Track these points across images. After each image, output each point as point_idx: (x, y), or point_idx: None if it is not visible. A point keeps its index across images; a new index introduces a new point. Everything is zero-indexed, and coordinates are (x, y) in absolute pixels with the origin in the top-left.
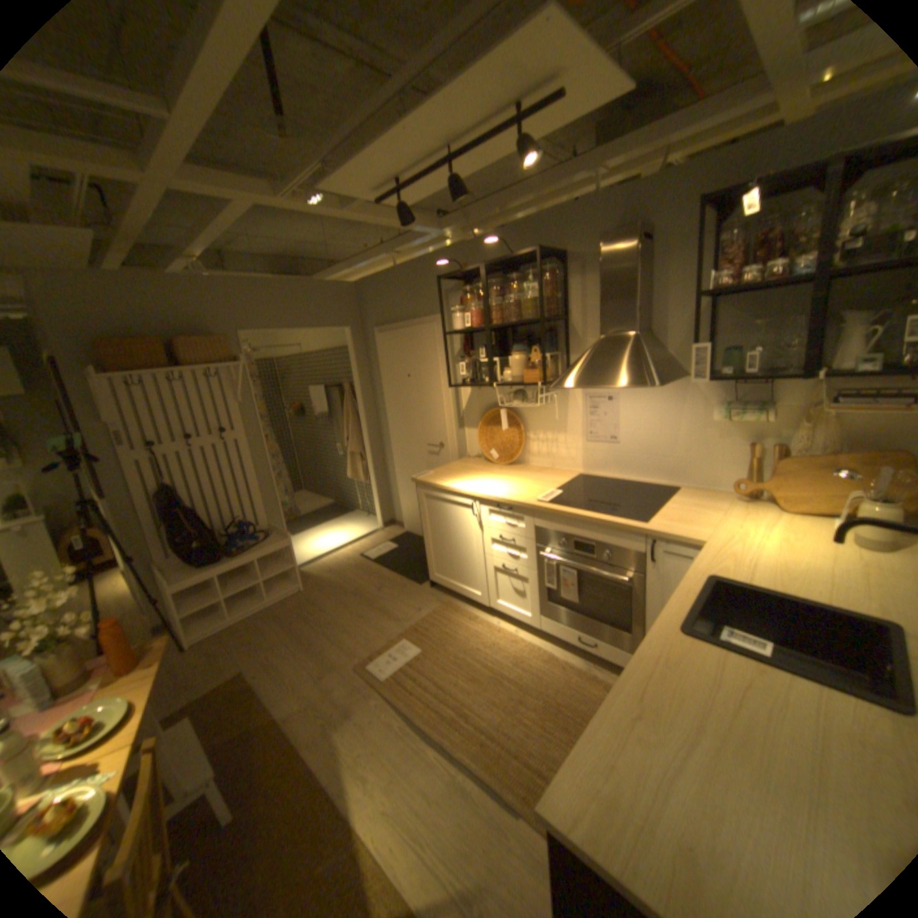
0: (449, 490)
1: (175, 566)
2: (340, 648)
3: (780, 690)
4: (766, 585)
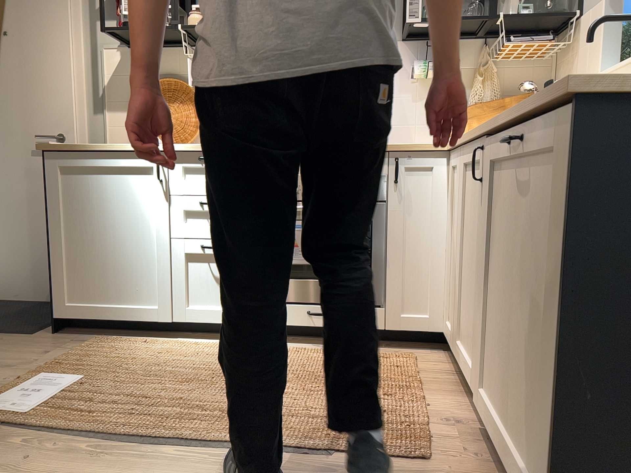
0: (115, 150)
1: None
2: None
3: None
4: None
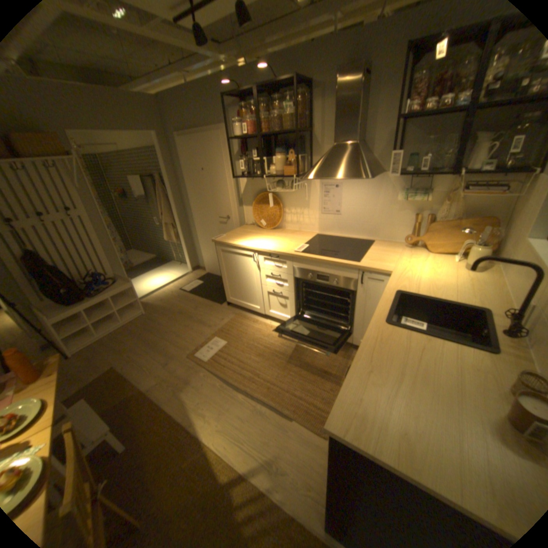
0: (238, 246)
1: (50, 306)
2: (176, 346)
3: (438, 348)
4: (425, 293)
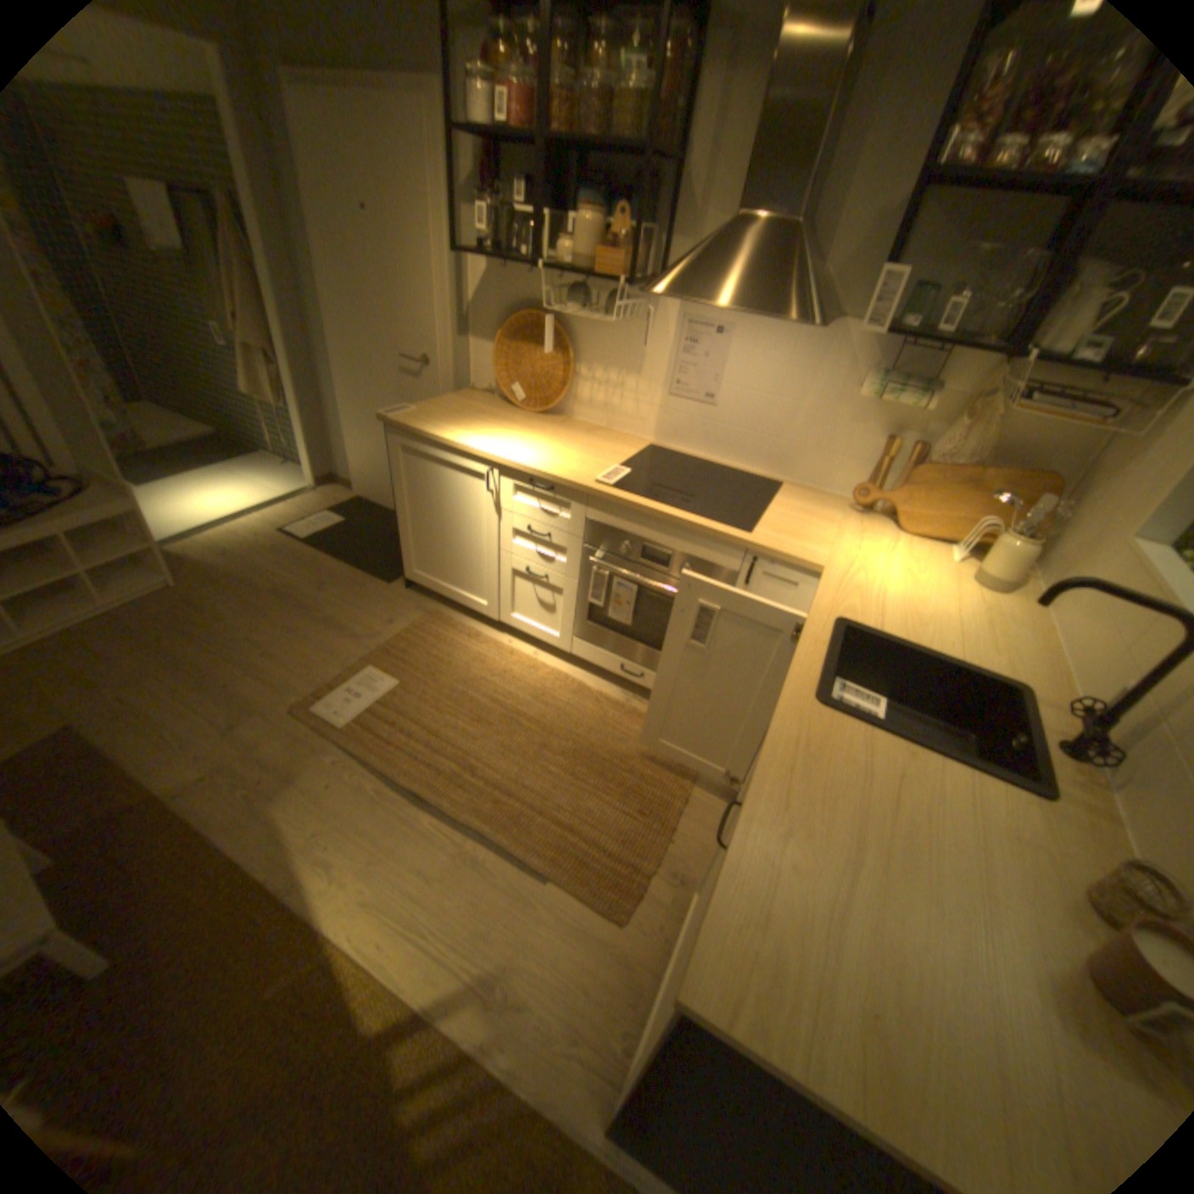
0: (449, 445)
1: None
2: (262, 680)
3: (933, 777)
4: (897, 631)
